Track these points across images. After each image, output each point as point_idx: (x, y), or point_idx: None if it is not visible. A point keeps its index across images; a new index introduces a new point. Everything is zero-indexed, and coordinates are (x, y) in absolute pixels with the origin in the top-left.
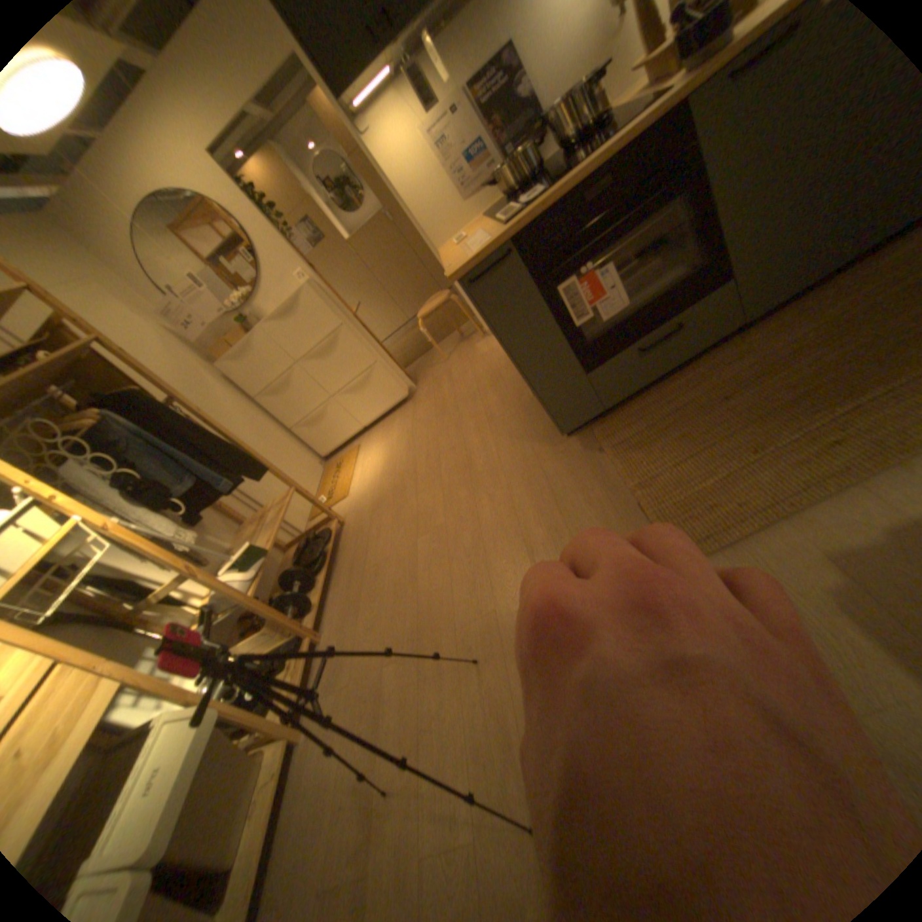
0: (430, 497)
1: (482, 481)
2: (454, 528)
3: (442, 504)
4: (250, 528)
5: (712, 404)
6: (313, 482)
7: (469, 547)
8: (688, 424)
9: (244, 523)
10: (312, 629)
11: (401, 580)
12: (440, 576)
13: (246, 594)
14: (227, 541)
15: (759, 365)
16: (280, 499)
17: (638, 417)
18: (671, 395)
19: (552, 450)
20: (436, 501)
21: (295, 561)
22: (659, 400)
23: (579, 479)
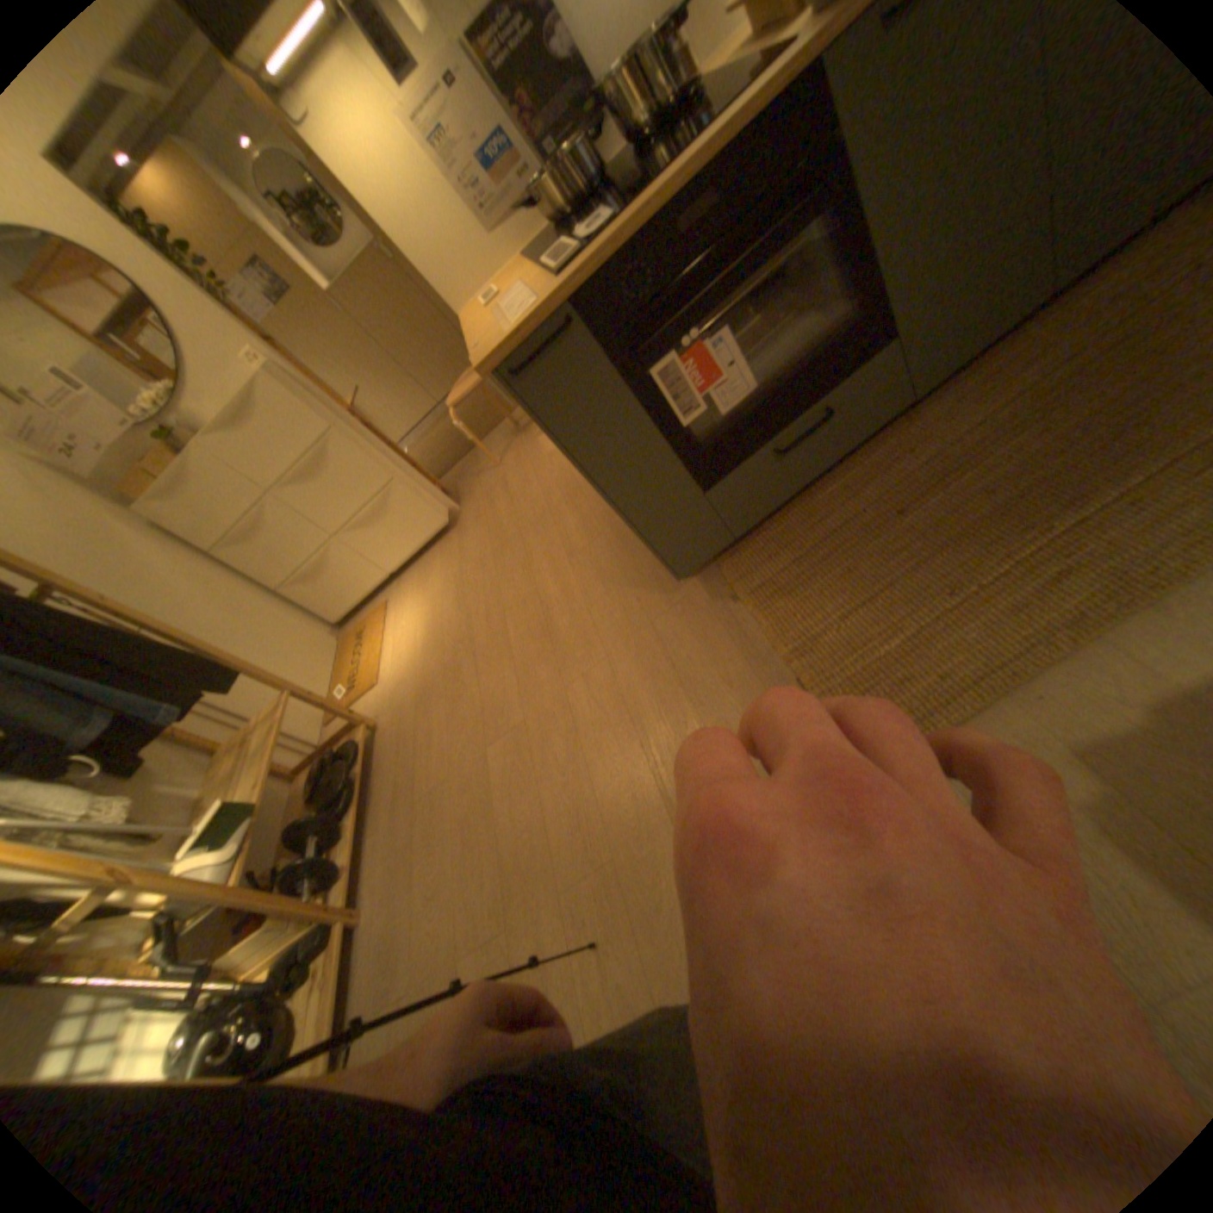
0: (499, 680)
1: (570, 651)
2: (538, 728)
3: (517, 690)
4: (227, 762)
5: (881, 521)
6: (324, 663)
7: (563, 758)
8: (852, 552)
9: (217, 753)
10: (345, 905)
11: (469, 815)
12: (527, 805)
13: (226, 883)
14: (192, 785)
15: (939, 458)
16: (269, 710)
17: (781, 545)
18: (823, 508)
19: (665, 598)
20: (508, 685)
21: (308, 796)
22: (807, 517)
23: (709, 643)
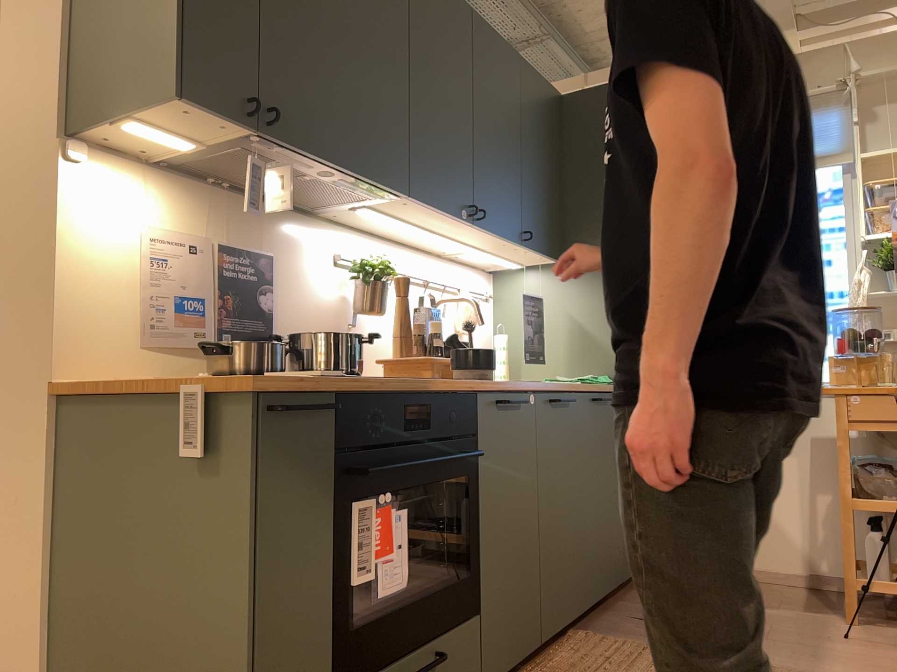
0: None
1: None
2: None
3: None
4: None
5: None
6: None
7: None
8: None
9: None
10: None
11: None
12: None
13: None
14: None
15: None
16: None
17: None
18: None
19: None
20: None
21: None
22: None
23: None
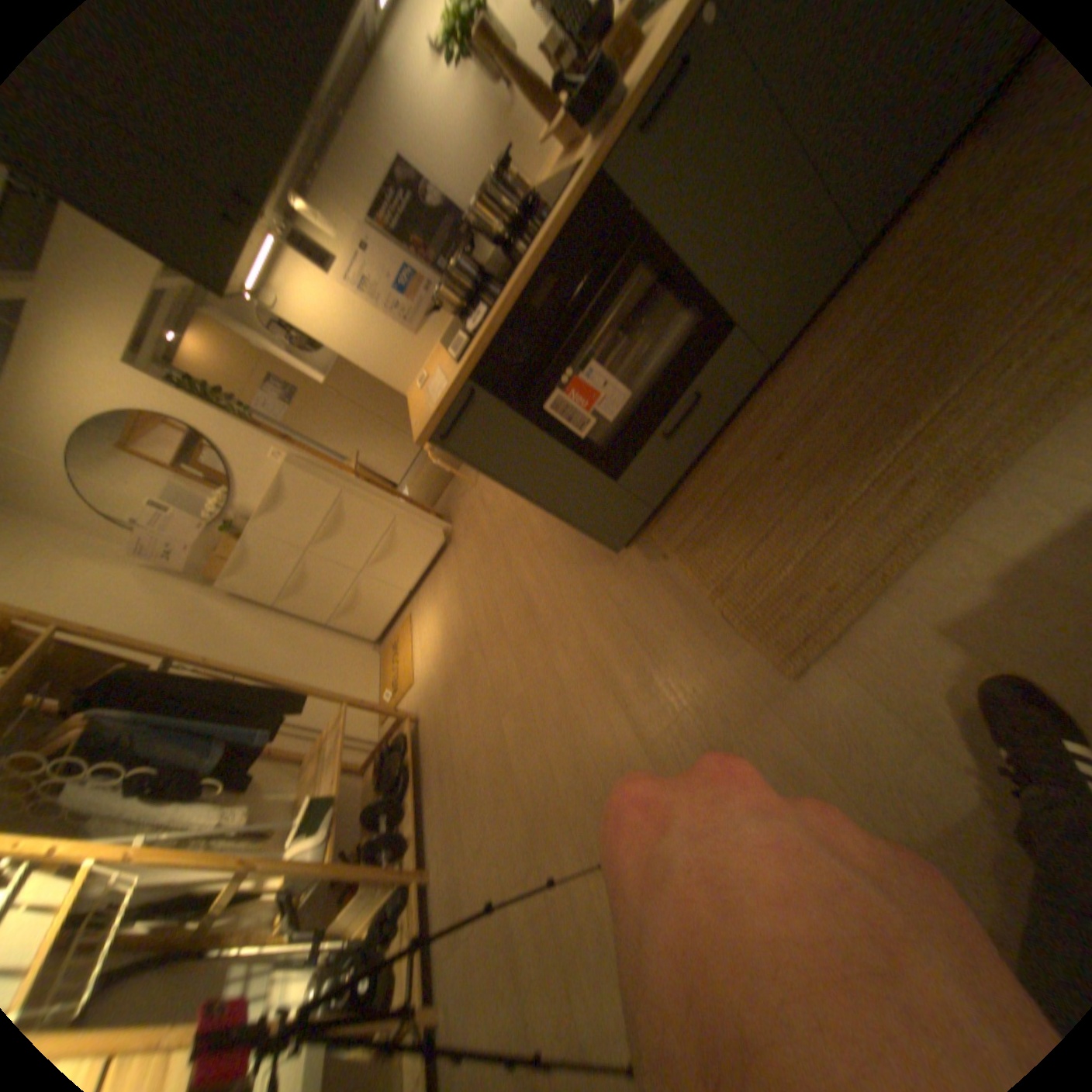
0: (500, 660)
1: (549, 625)
2: (535, 693)
3: (515, 666)
4: (310, 766)
5: (765, 468)
6: (371, 673)
7: (557, 714)
8: (746, 498)
9: (303, 760)
10: (415, 866)
11: (496, 775)
12: (536, 759)
13: (322, 859)
14: (289, 789)
15: (801, 405)
16: (333, 719)
17: (692, 504)
18: (719, 466)
19: (613, 567)
20: (508, 663)
21: (375, 783)
22: (708, 476)
23: (651, 597)
